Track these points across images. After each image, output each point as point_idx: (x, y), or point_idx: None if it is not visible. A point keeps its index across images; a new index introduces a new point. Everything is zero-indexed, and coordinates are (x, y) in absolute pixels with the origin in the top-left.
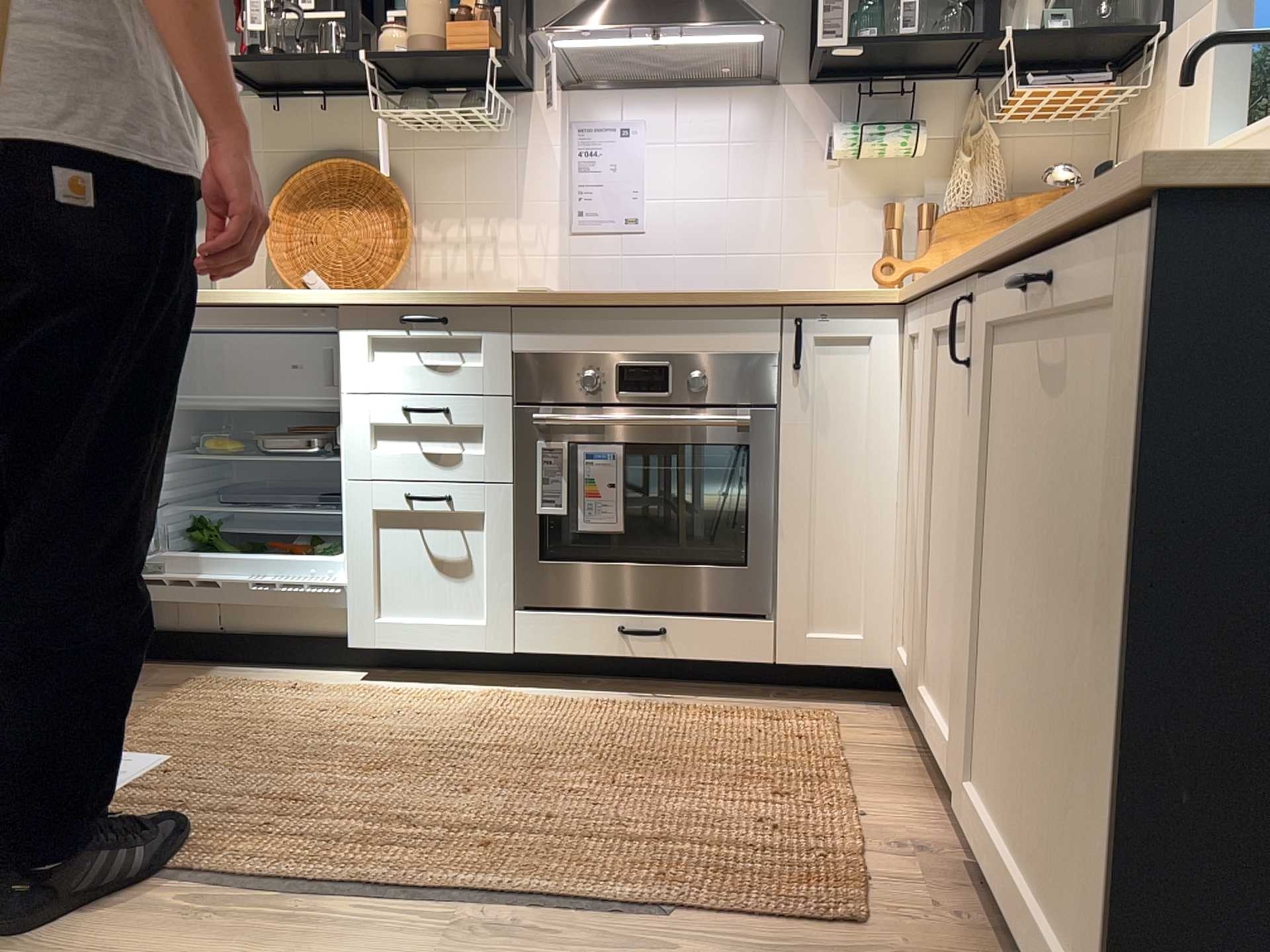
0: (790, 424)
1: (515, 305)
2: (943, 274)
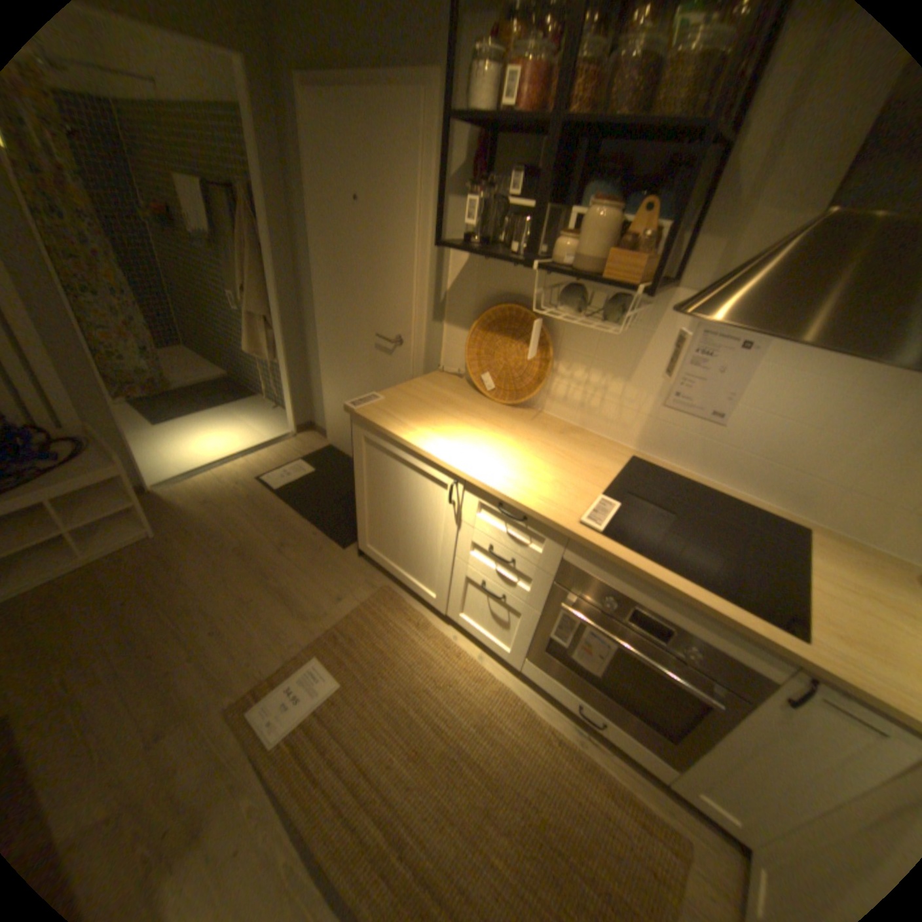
0: (758, 719)
1: (574, 538)
2: None
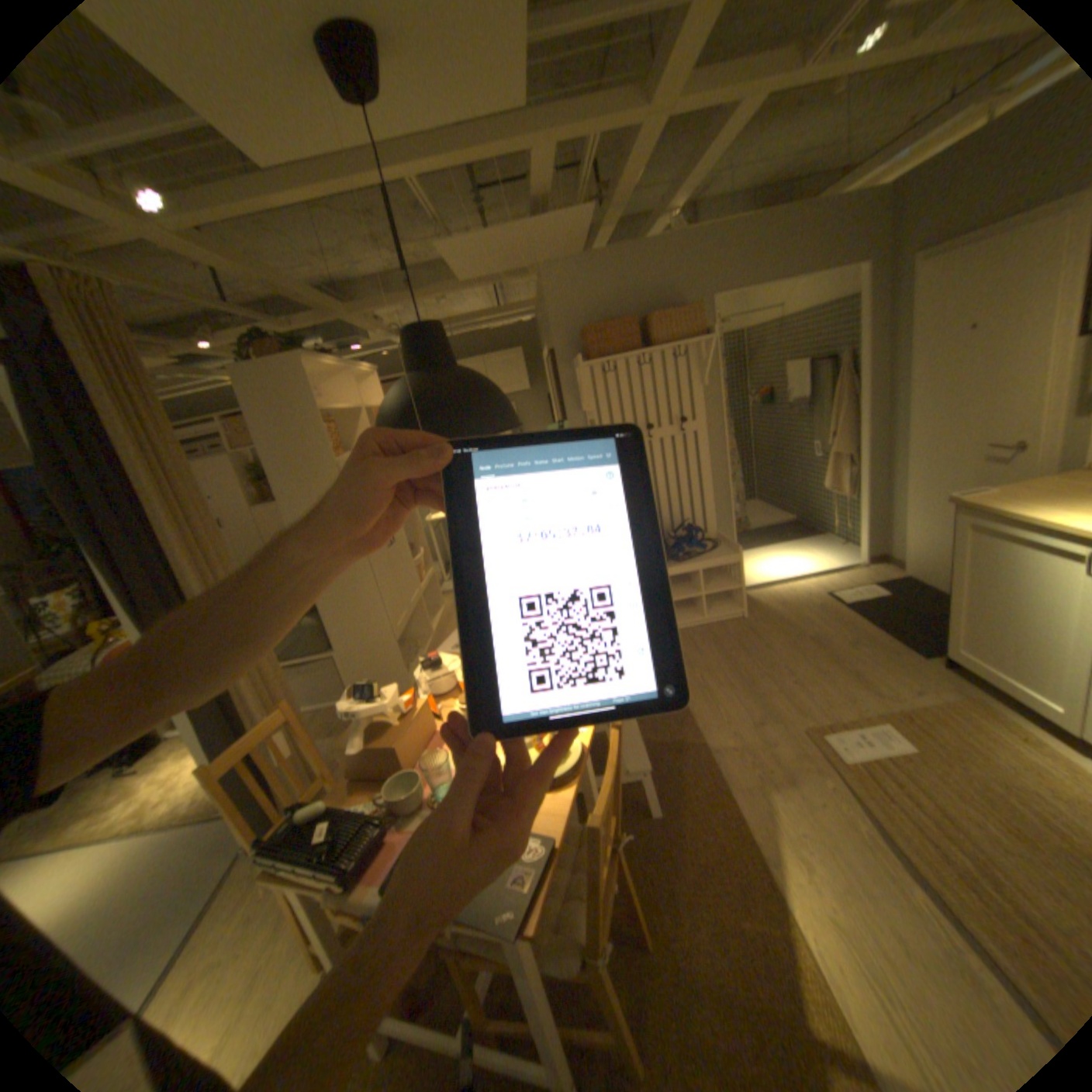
0: None
1: None
2: None
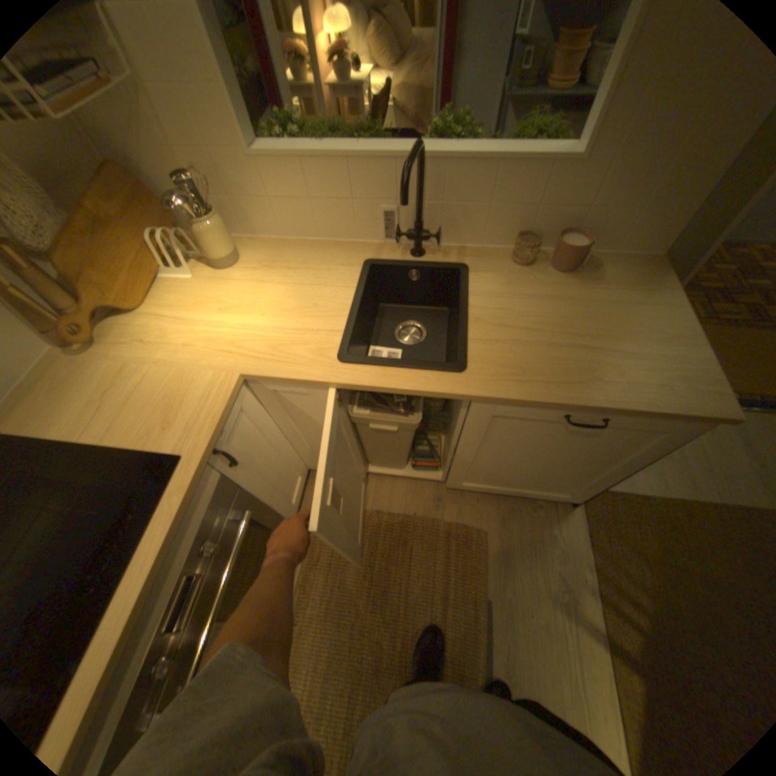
0: (243, 483)
1: None
2: (379, 387)
